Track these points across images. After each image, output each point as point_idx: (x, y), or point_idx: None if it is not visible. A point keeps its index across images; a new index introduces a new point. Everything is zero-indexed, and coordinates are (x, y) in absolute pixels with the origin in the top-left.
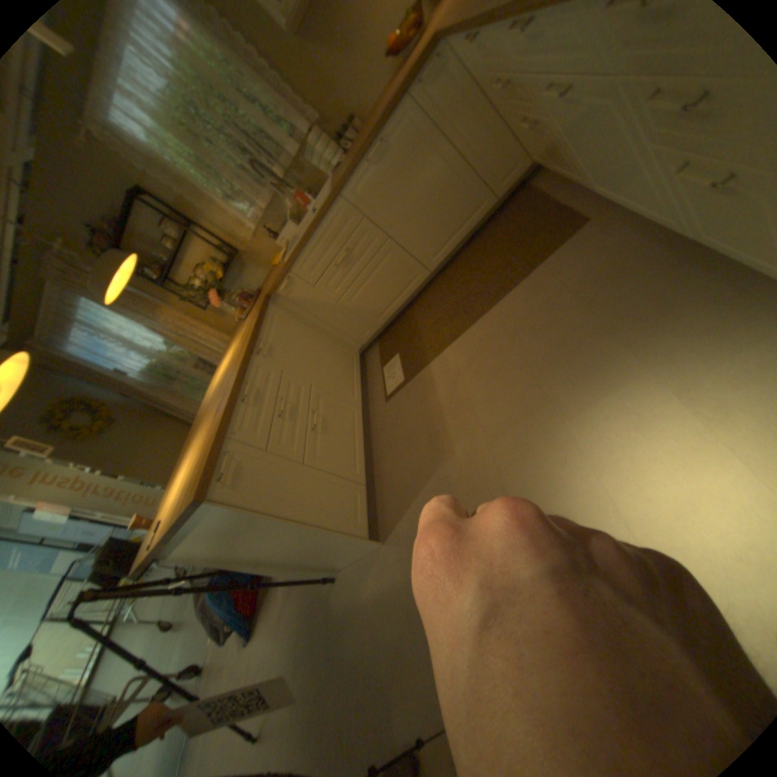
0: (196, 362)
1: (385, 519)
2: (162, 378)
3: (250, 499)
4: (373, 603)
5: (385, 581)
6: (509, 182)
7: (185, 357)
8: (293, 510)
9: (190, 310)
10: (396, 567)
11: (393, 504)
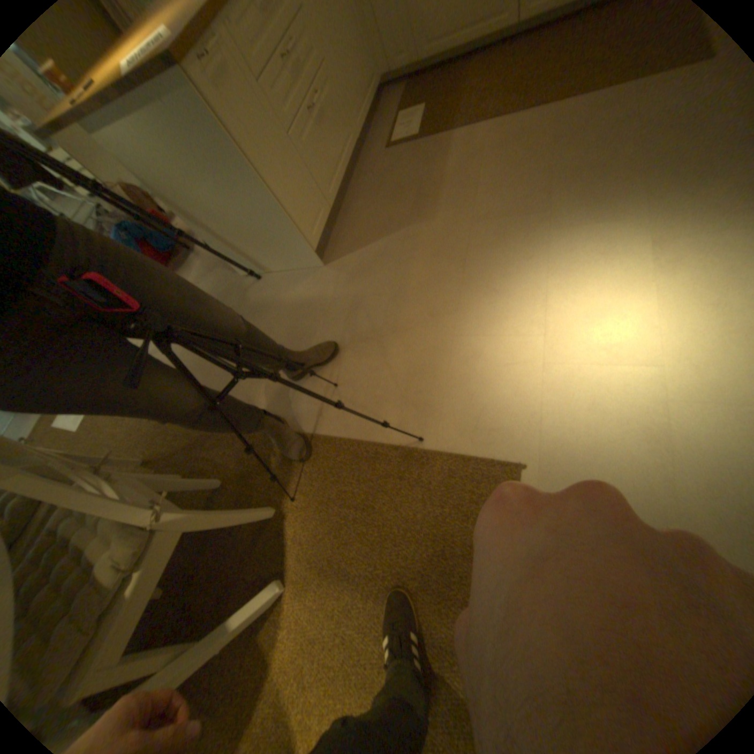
0: None
1: (334, 247)
2: None
3: (226, 113)
4: (294, 303)
5: (312, 291)
6: None
7: None
8: (263, 166)
9: None
10: (329, 285)
11: (348, 238)
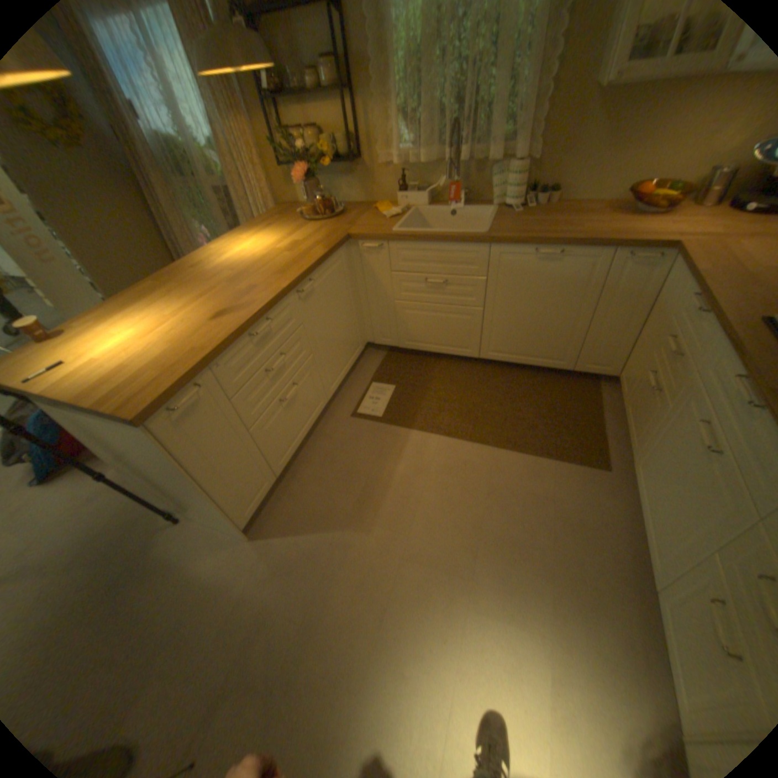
0: (219, 187)
1: (265, 521)
2: (171, 161)
3: (178, 446)
4: (196, 584)
5: (222, 576)
6: (591, 370)
7: (214, 173)
8: (204, 476)
9: (263, 145)
10: (242, 575)
11: (283, 515)
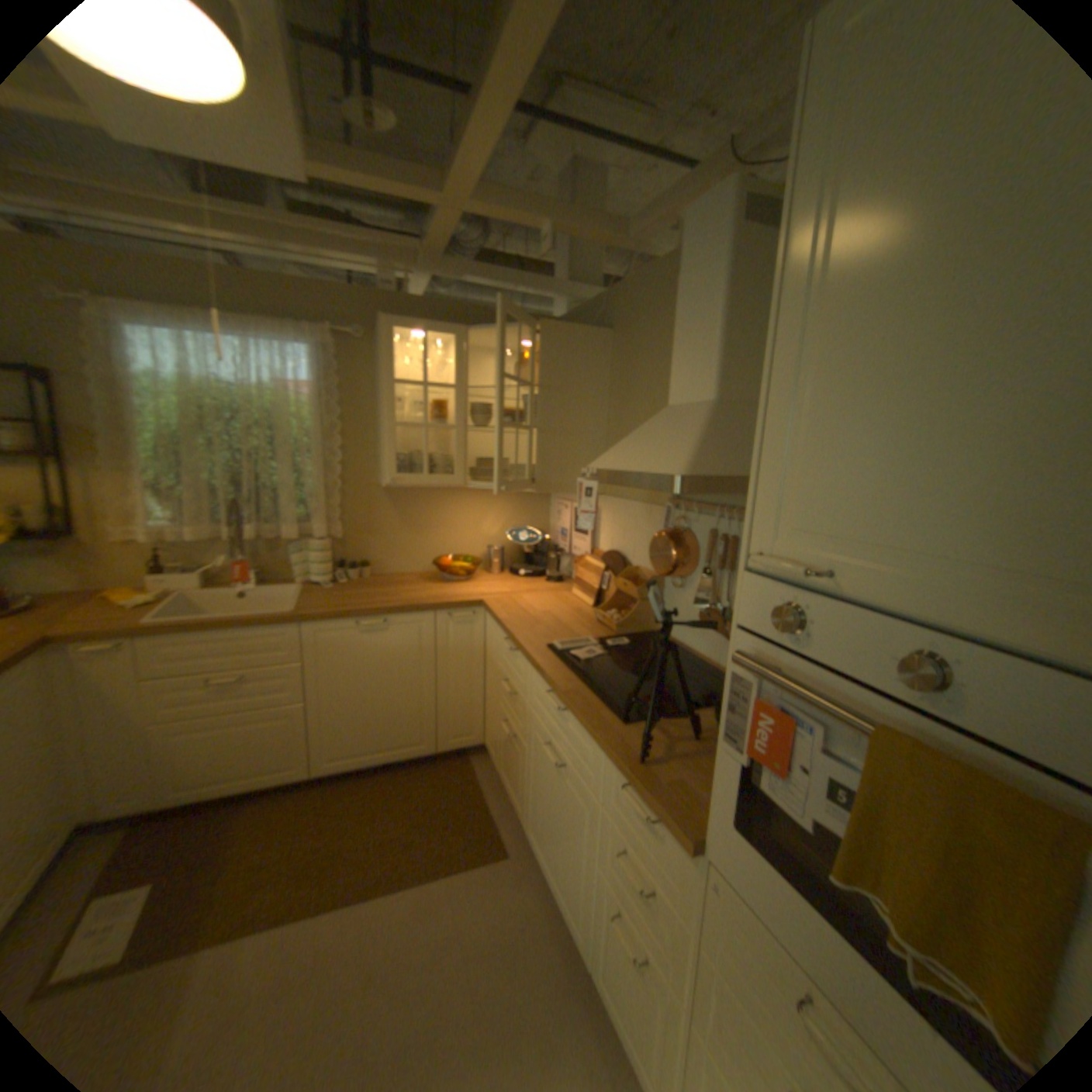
0: None
1: None
2: None
3: None
4: None
5: None
6: (455, 746)
7: None
8: None
9: None
10: None
11: None
